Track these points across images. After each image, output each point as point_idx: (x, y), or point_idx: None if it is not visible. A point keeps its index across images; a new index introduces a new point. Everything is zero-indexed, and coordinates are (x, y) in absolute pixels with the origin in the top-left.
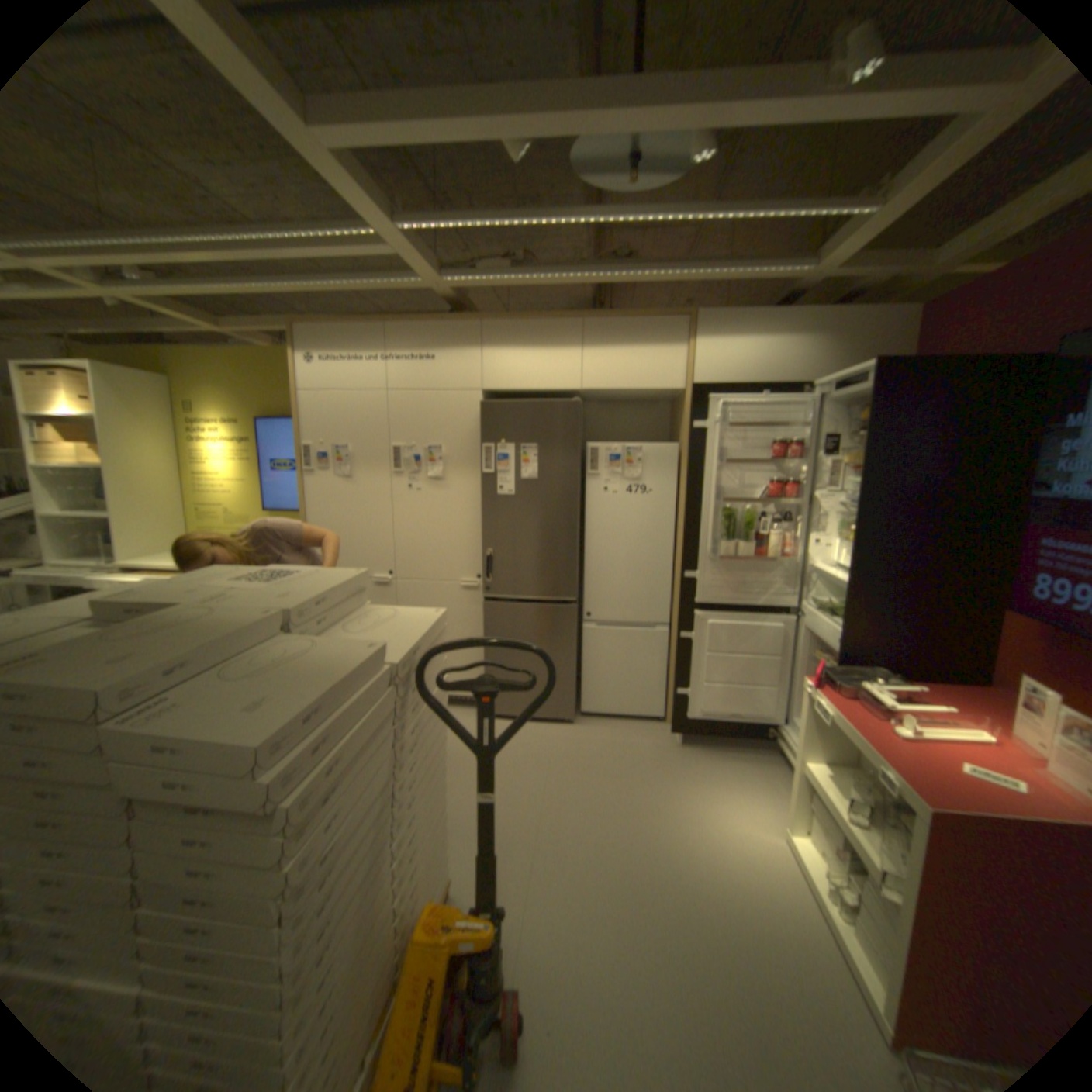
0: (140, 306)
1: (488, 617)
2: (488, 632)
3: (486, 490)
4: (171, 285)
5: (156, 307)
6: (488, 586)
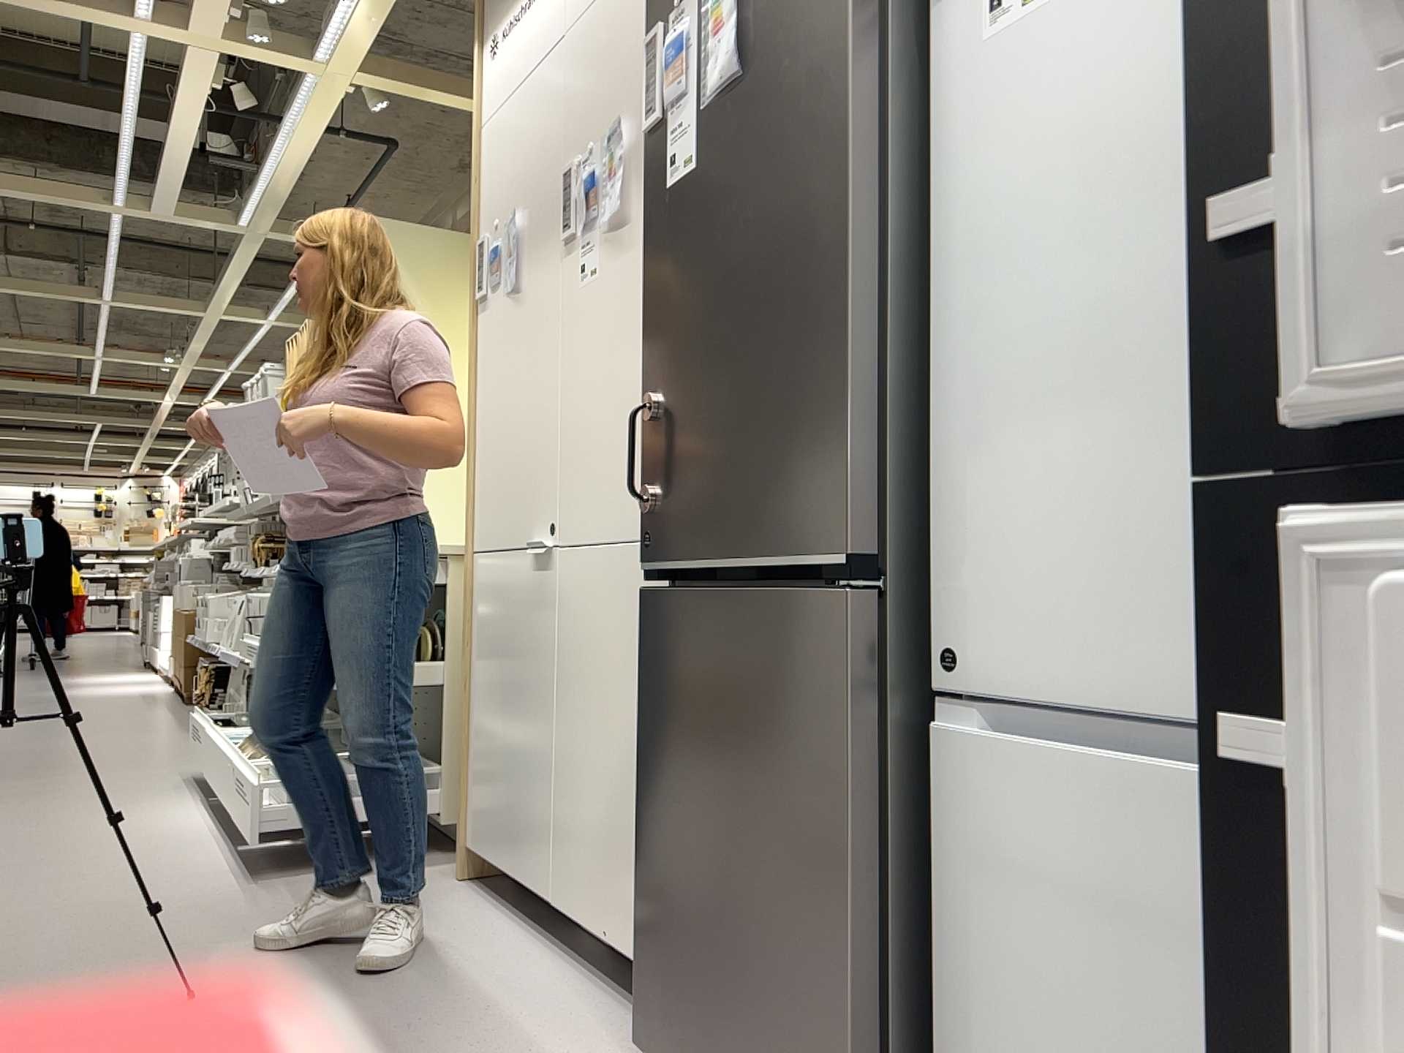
0: (393, 93)
1: (646, 650)
2: (646, 710)
3: (650, 184)
4: (353, 10)
5: (410, 88)
6: (647, 531)
